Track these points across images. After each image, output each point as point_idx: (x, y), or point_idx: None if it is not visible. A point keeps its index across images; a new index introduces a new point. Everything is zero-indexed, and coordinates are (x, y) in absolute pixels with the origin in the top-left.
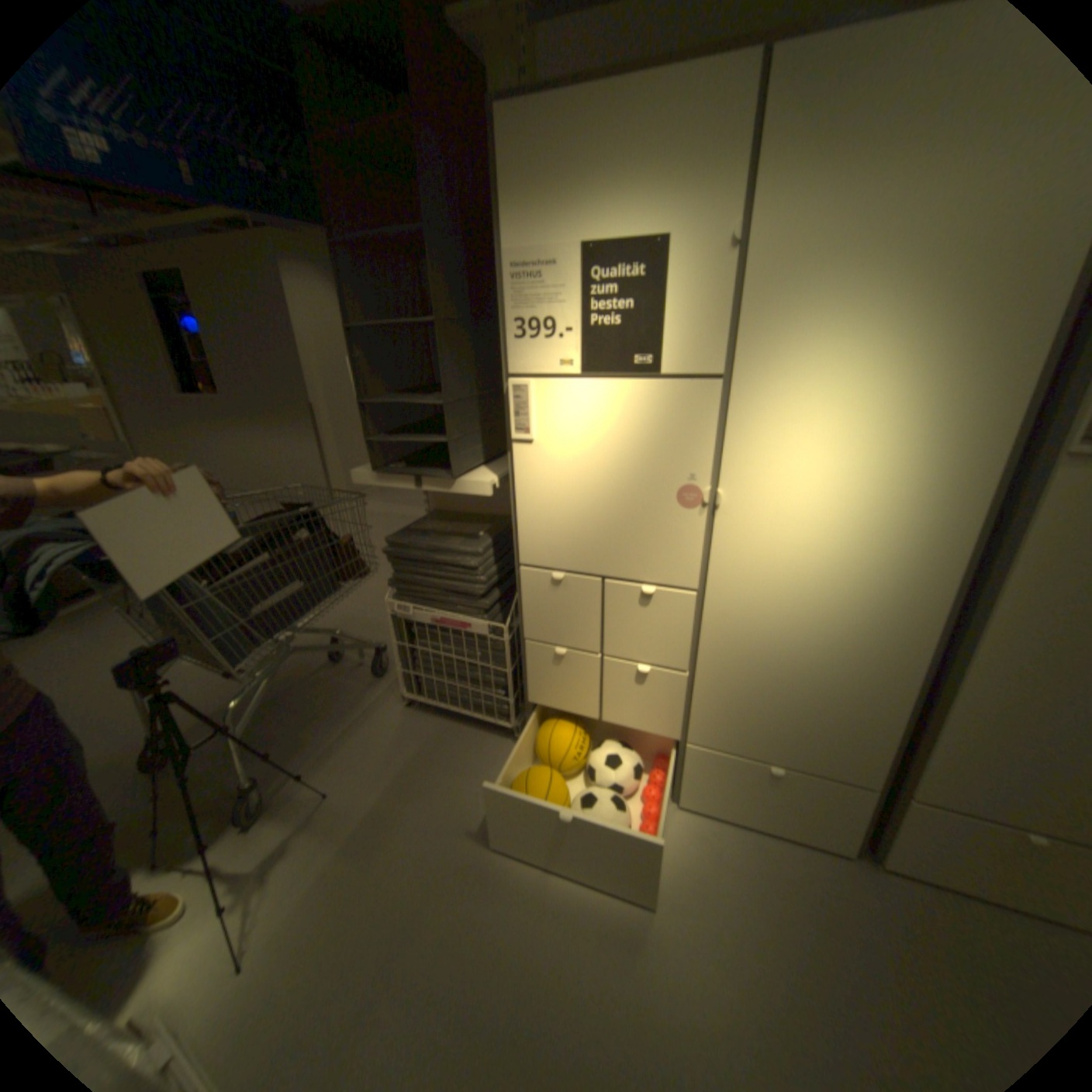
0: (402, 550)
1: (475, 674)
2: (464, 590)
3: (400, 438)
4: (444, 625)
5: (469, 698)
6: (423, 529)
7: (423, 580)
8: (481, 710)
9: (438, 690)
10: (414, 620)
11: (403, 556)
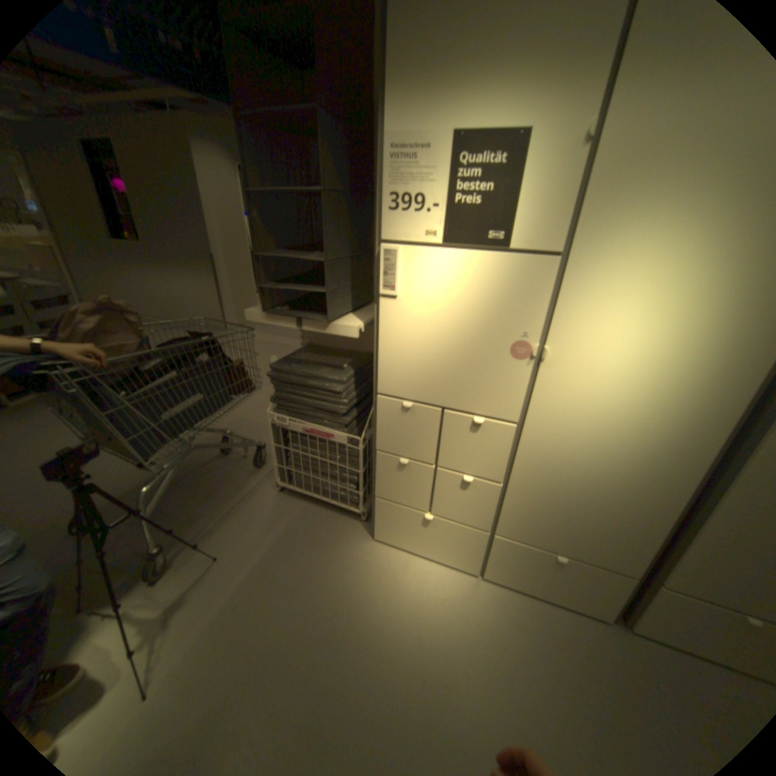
0: (282, 374)
1: (334, 472)
2: (330, 409)
3: (286, 286)
4: (313, 434)
5: (328, 489)
6: (299, 358)
7: (298, 399)
8: (337, 498)
9: (304, 481)
10: (289, 428)
11: (283, 379)
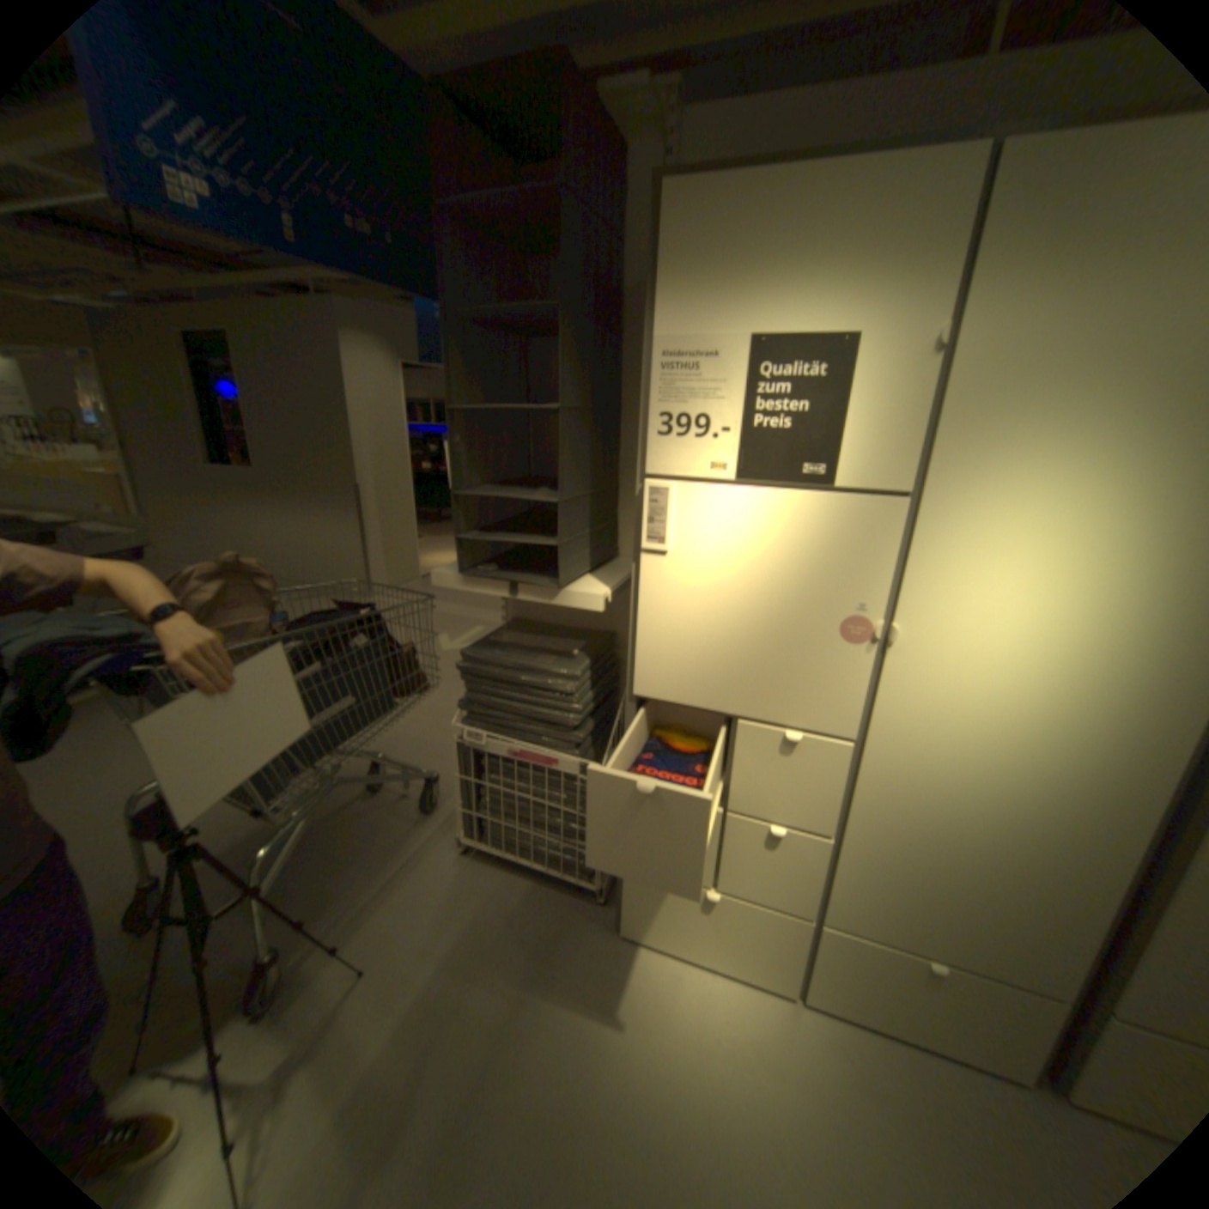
0: (479, 665)
1: (554, 821)
2: (553, 719)
3: (493, 536)
4: (523, 759)
5: (543, 850)
6: (503, 641)
7: (502, 703)
8: (557, 866)
9: (505, 837)
10: (485, 750)
11: (481, 673)
